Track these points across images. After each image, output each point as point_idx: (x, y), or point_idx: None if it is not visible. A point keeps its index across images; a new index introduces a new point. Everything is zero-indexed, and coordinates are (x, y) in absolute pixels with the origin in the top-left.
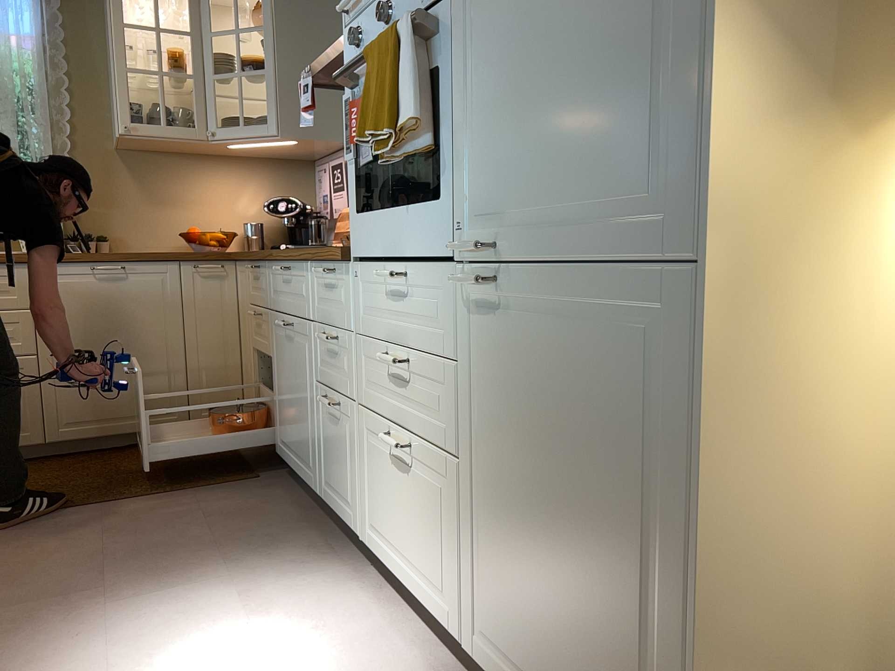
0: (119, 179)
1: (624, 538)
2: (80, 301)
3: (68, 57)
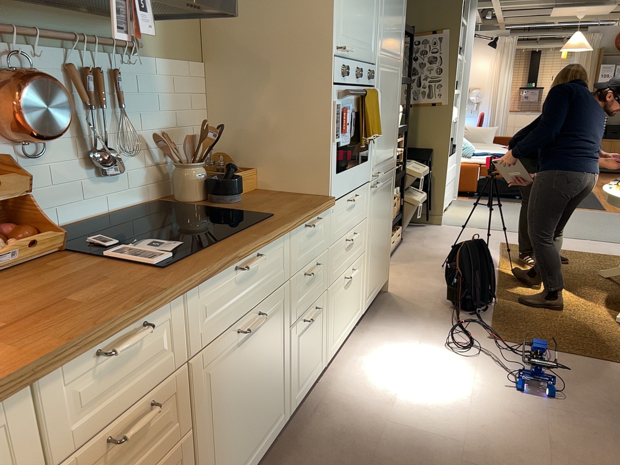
0: None
1: (386, 226)
2: None
3: None
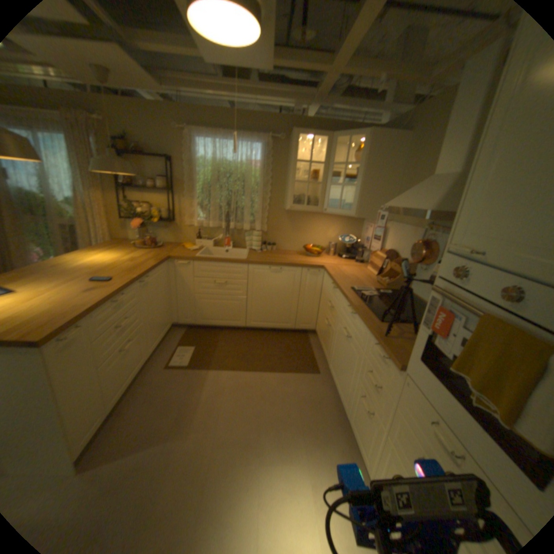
0: (283, 220)
1: None
2: (264, 279)
3: (272, 169)
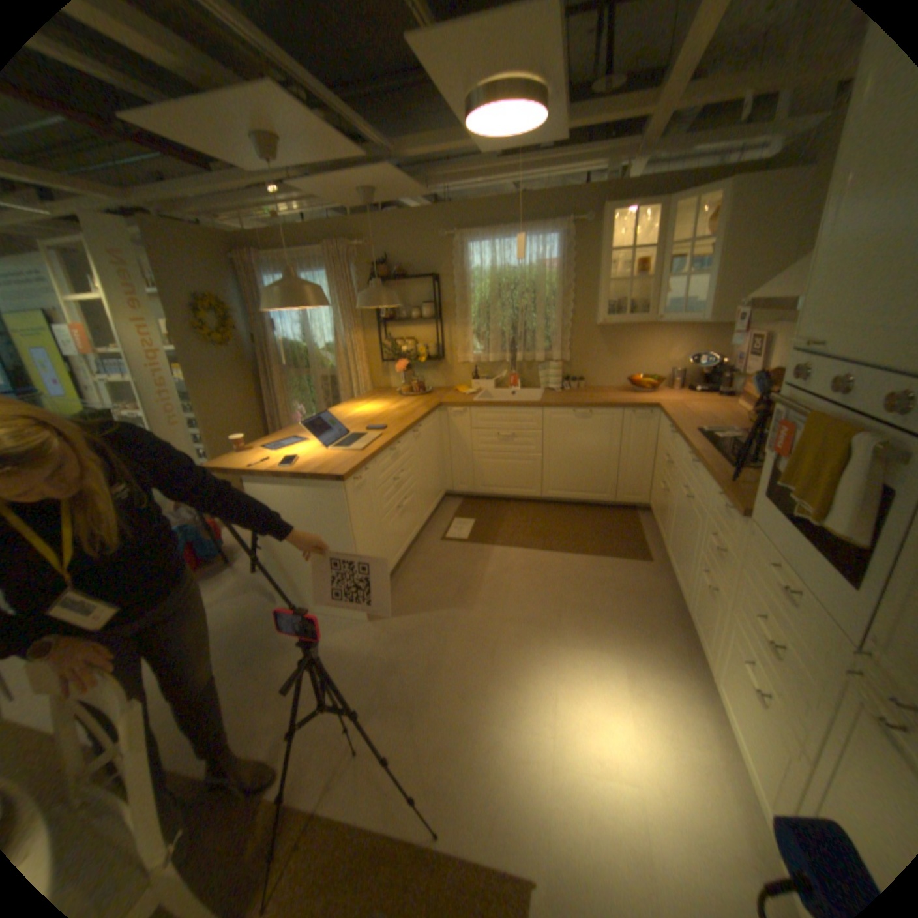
0: (594, 342)
1: None
2: (565, 429)
3: (575, 268)
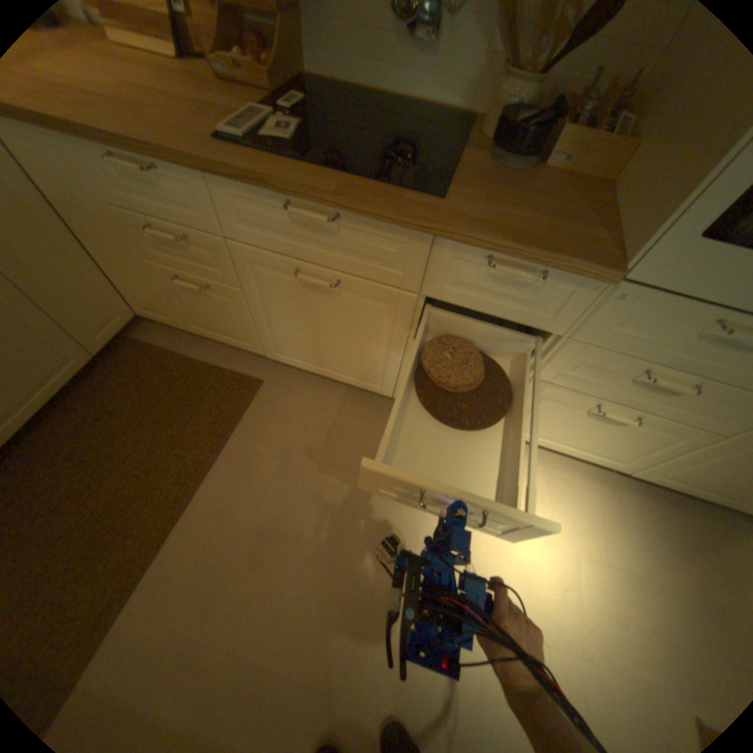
0: None
1: None
2: None
3: None
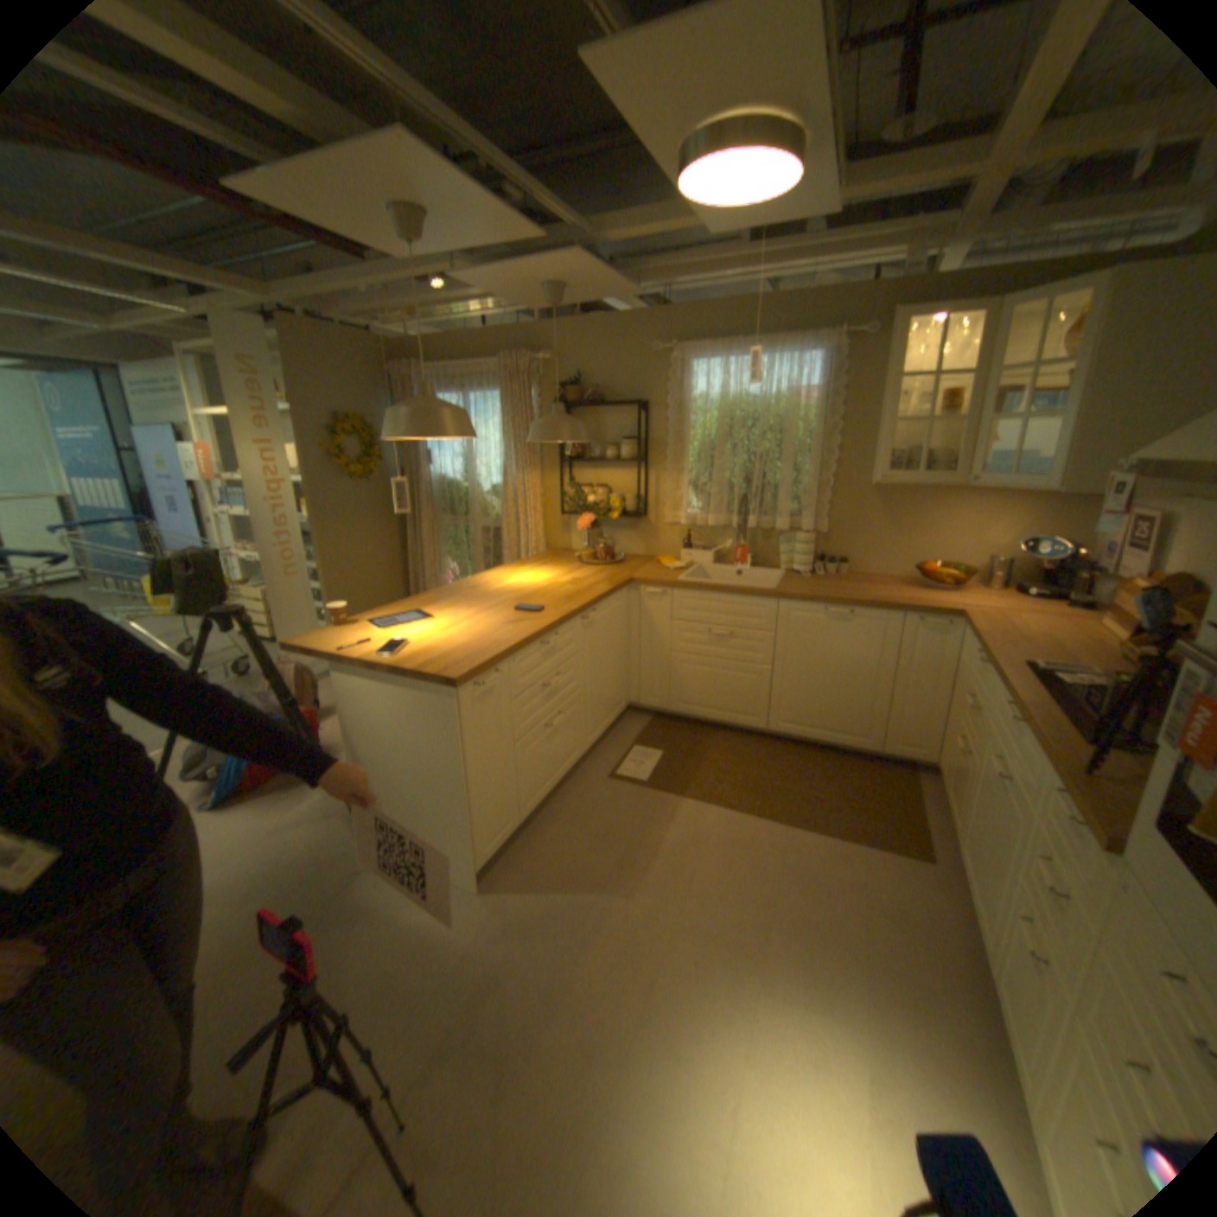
0: (869, 508)
1: None
2: (811, 634)
3: (846, 400)
